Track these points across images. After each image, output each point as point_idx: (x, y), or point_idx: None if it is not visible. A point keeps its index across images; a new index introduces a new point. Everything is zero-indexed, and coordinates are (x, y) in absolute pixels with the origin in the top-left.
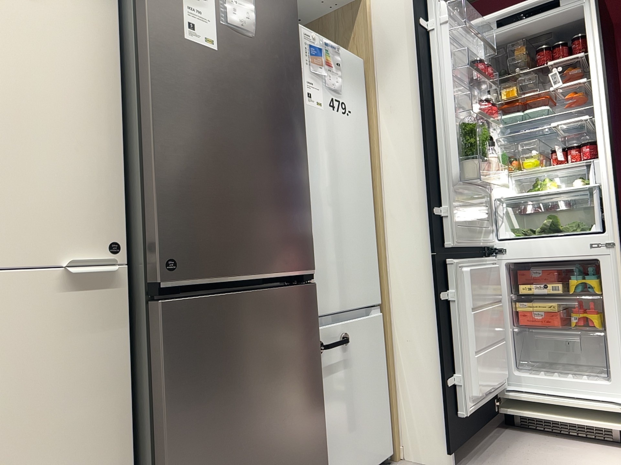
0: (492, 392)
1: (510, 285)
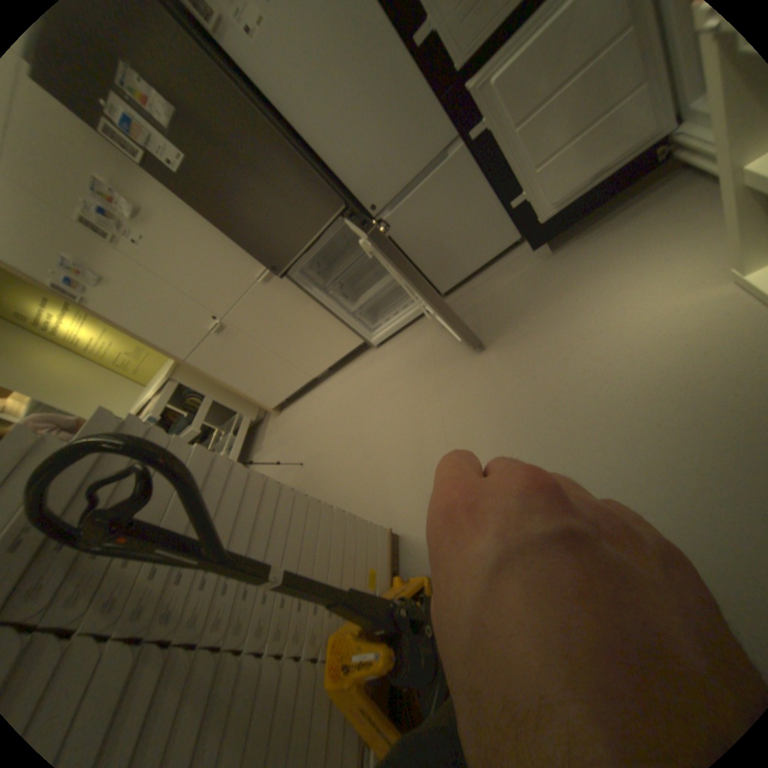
0: (614, 163)
1: None
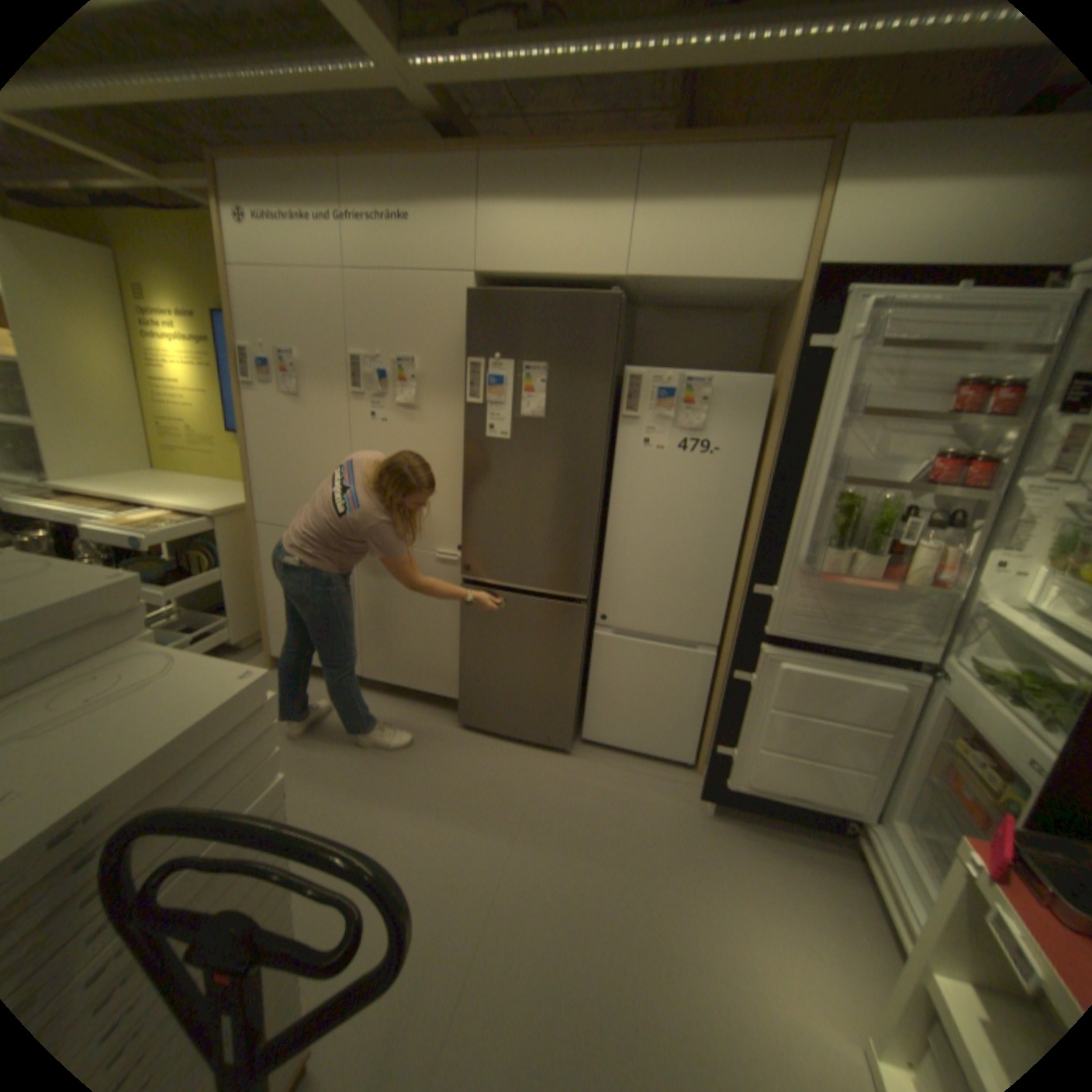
0: (815, 806)
1: (949, 728)
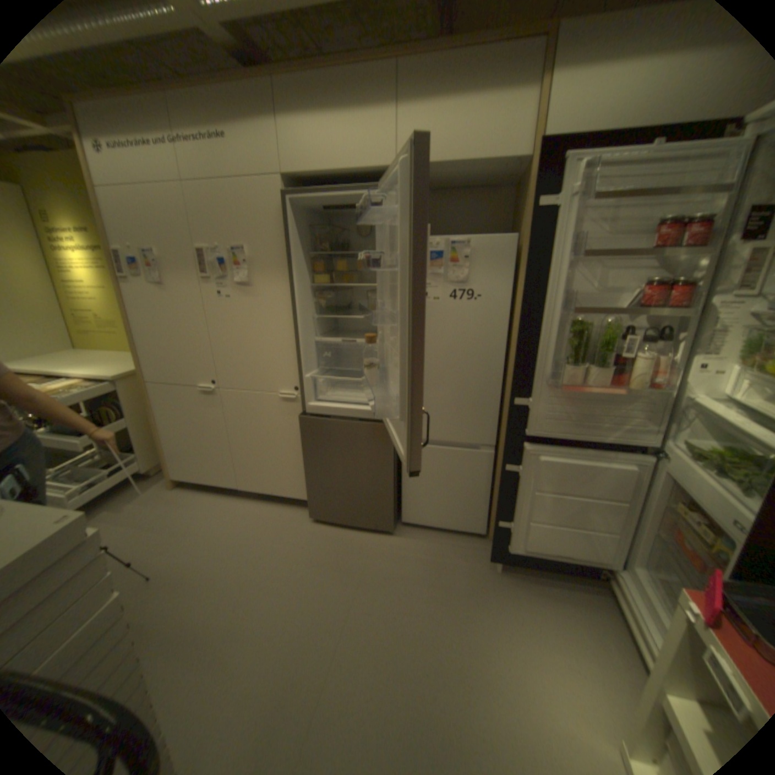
0: (575, 560)
1: (671, 495)
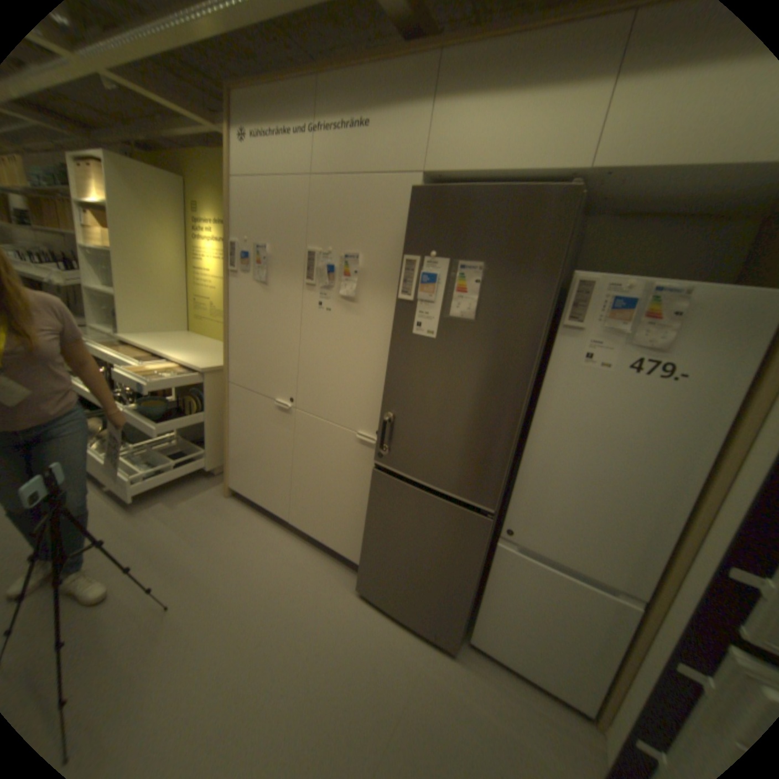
0: None
1: None
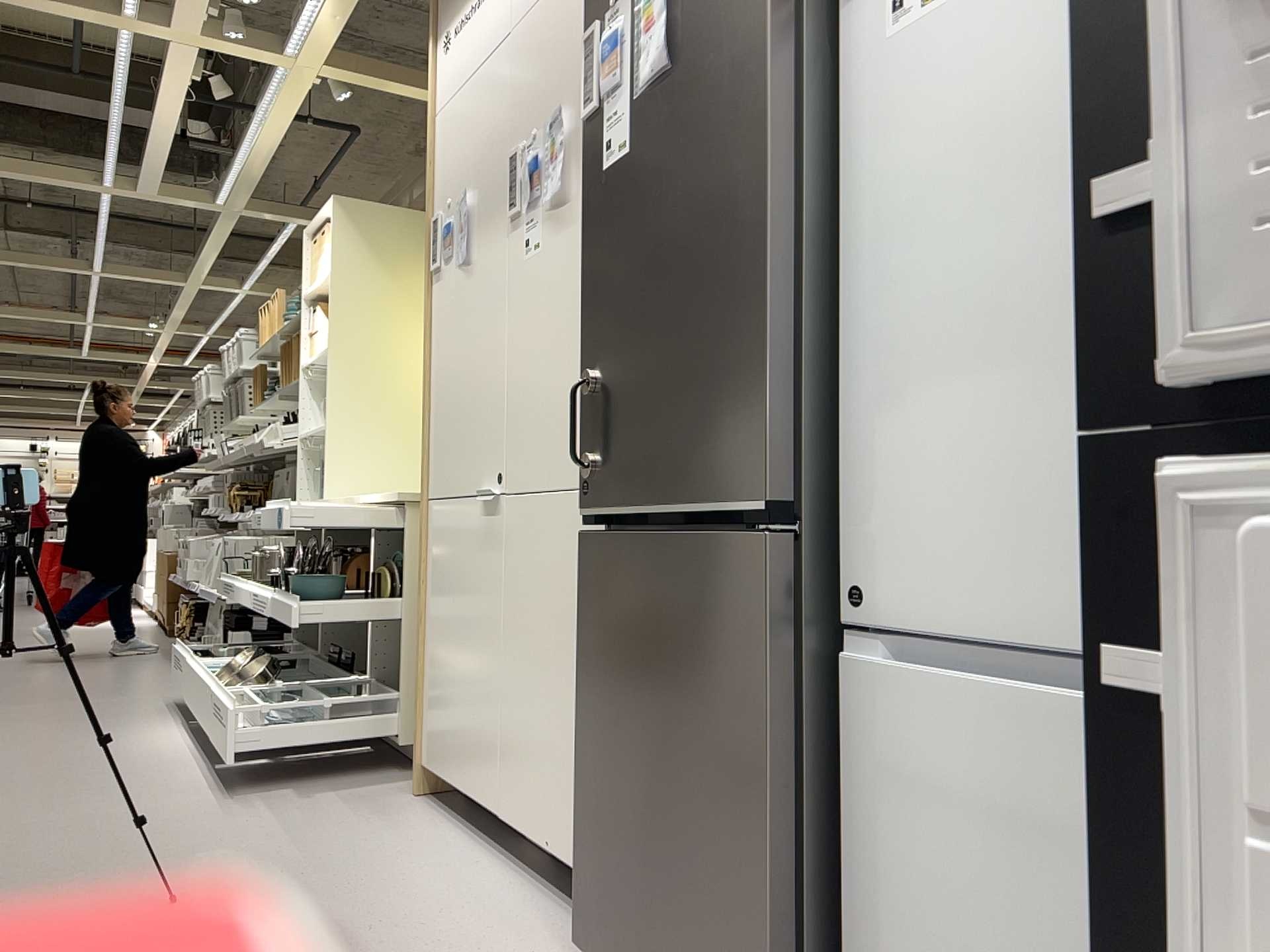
0: None
1: None
